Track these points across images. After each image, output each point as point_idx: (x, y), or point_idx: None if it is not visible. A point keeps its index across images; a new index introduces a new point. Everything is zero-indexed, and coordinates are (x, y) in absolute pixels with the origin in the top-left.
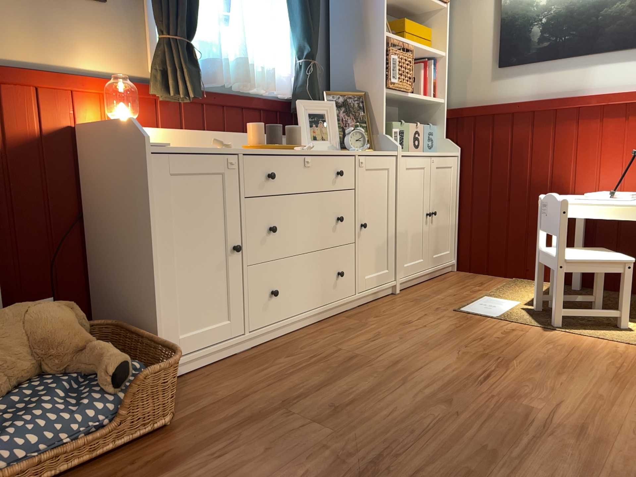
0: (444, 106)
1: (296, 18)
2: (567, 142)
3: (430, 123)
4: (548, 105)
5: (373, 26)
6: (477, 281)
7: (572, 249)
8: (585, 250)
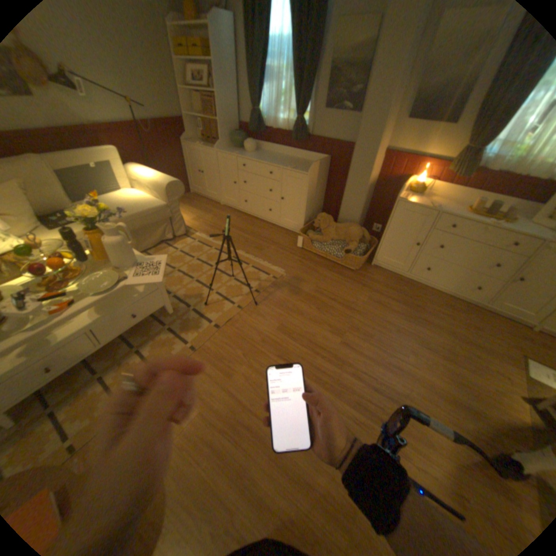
0: None
1: None
2: None
3: None
4: None
5: None
6: None
7: None
8: None
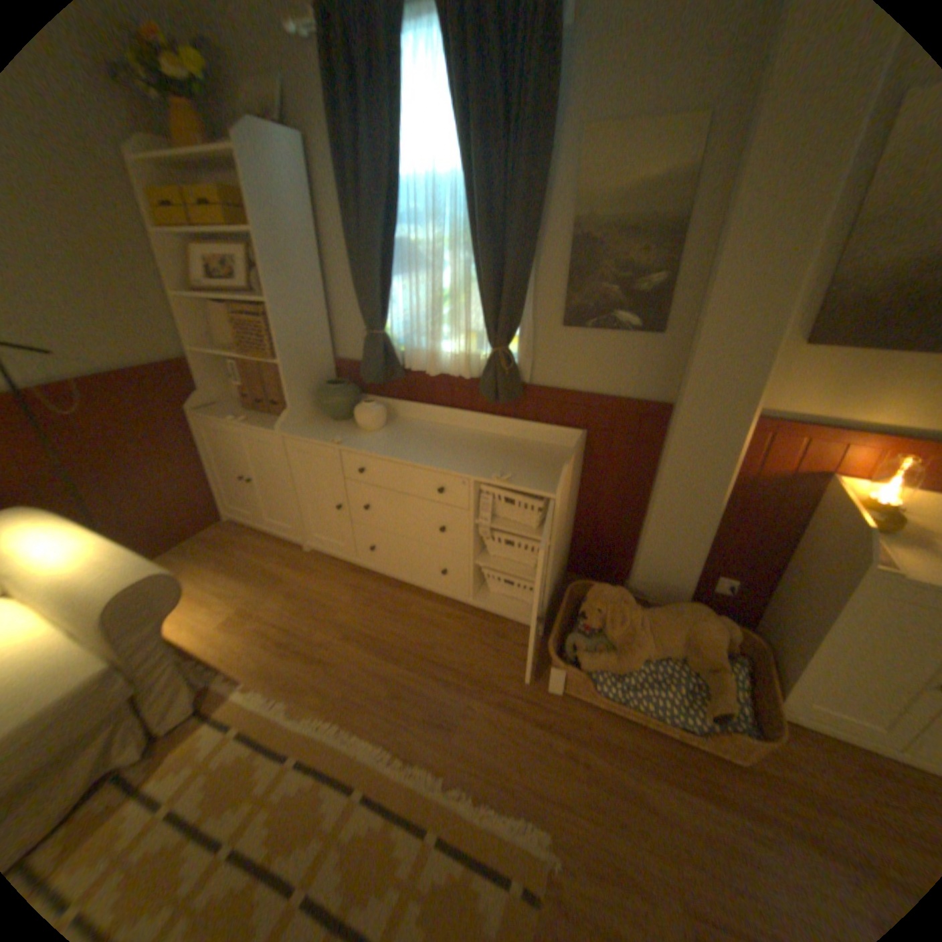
0: None
1: None
2: None
3: None
4: None
5: None
6: None
7: None
8: None
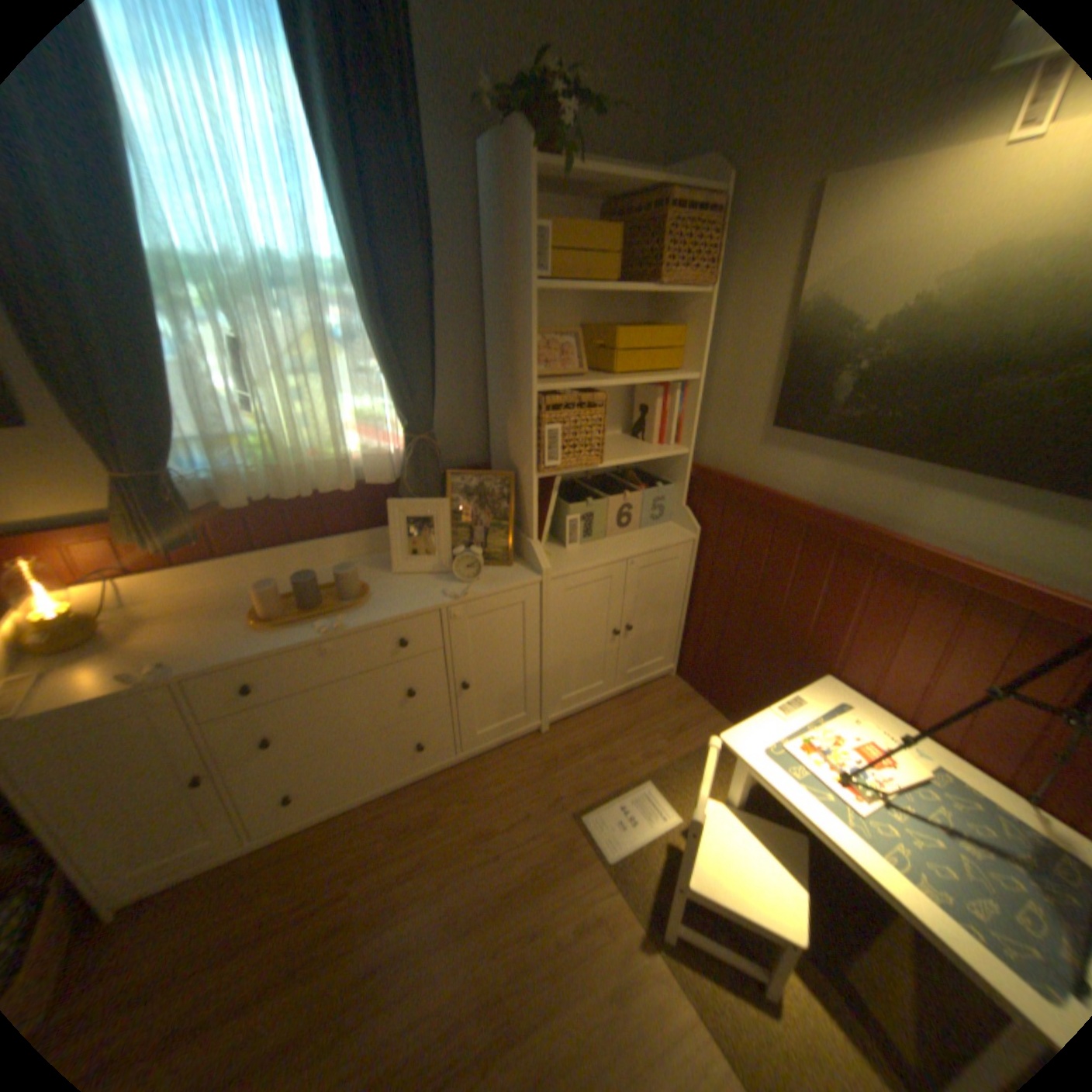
0: (688, 458)
1: (383, 370)
2: (852, 596)
3: (668, 475)
4: (835, 525)
5: (522, 370)
6: (677, 722)
7: (747, 831)
8: (763, 847)
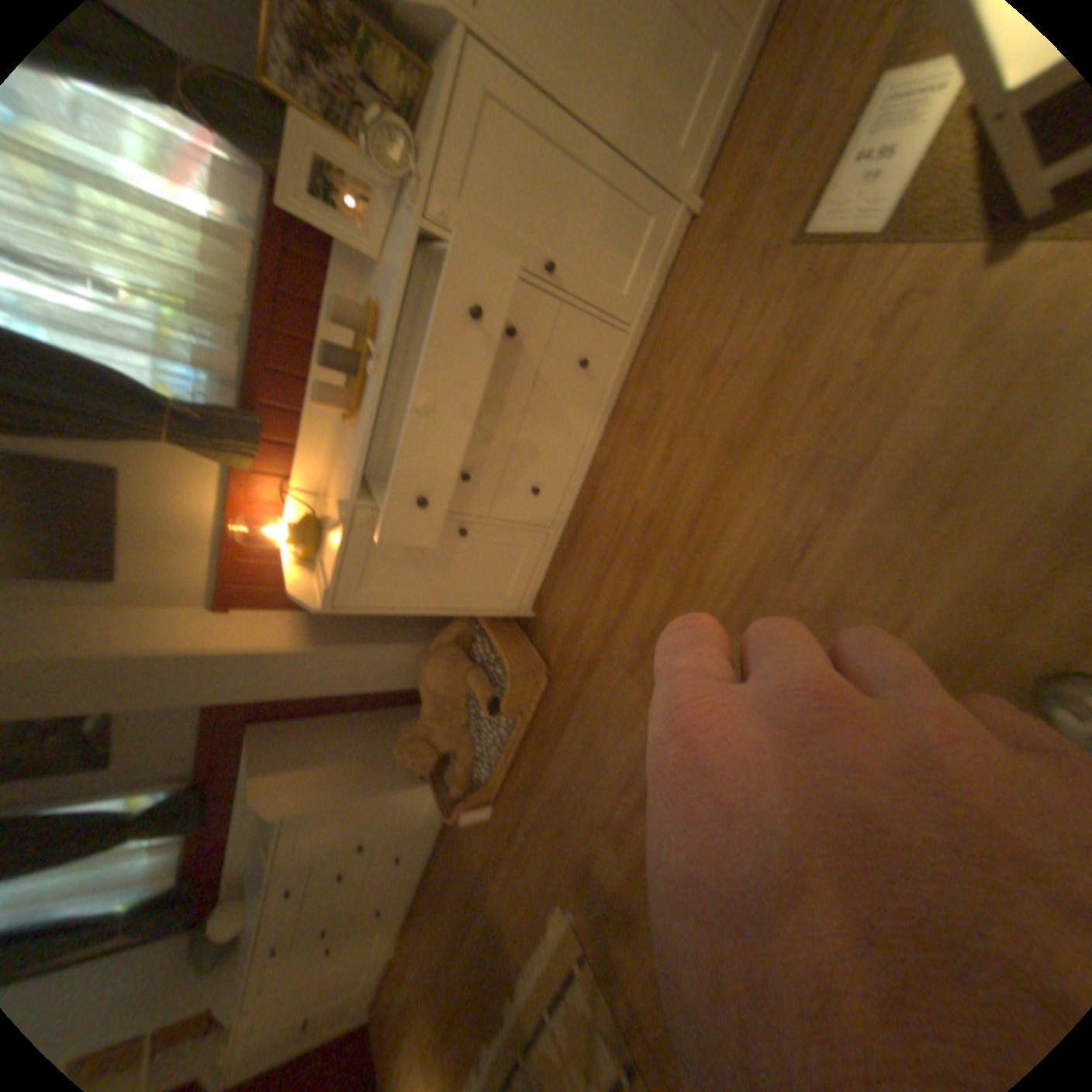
0: None
1: None
2: None
3: None
4: None
5: None
6: None
7: None
8: None
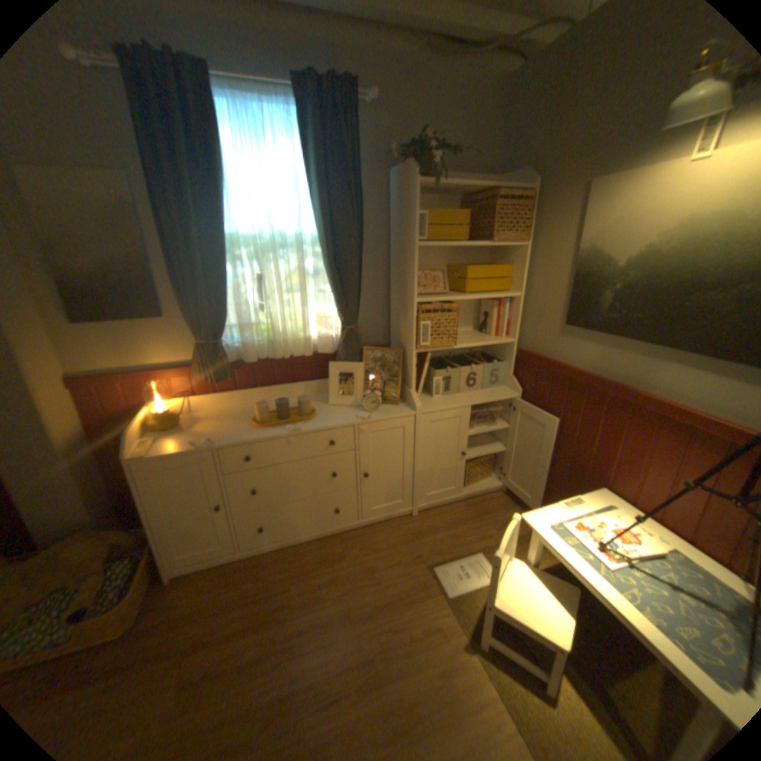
0: (514, 345)
1: (332, 290)
2: (618, 434)
3: (502, 356)
4: (605, 386)
5: (409, 290)
6: (505, 519)
7: (538, 580)
8: (547, 591)
